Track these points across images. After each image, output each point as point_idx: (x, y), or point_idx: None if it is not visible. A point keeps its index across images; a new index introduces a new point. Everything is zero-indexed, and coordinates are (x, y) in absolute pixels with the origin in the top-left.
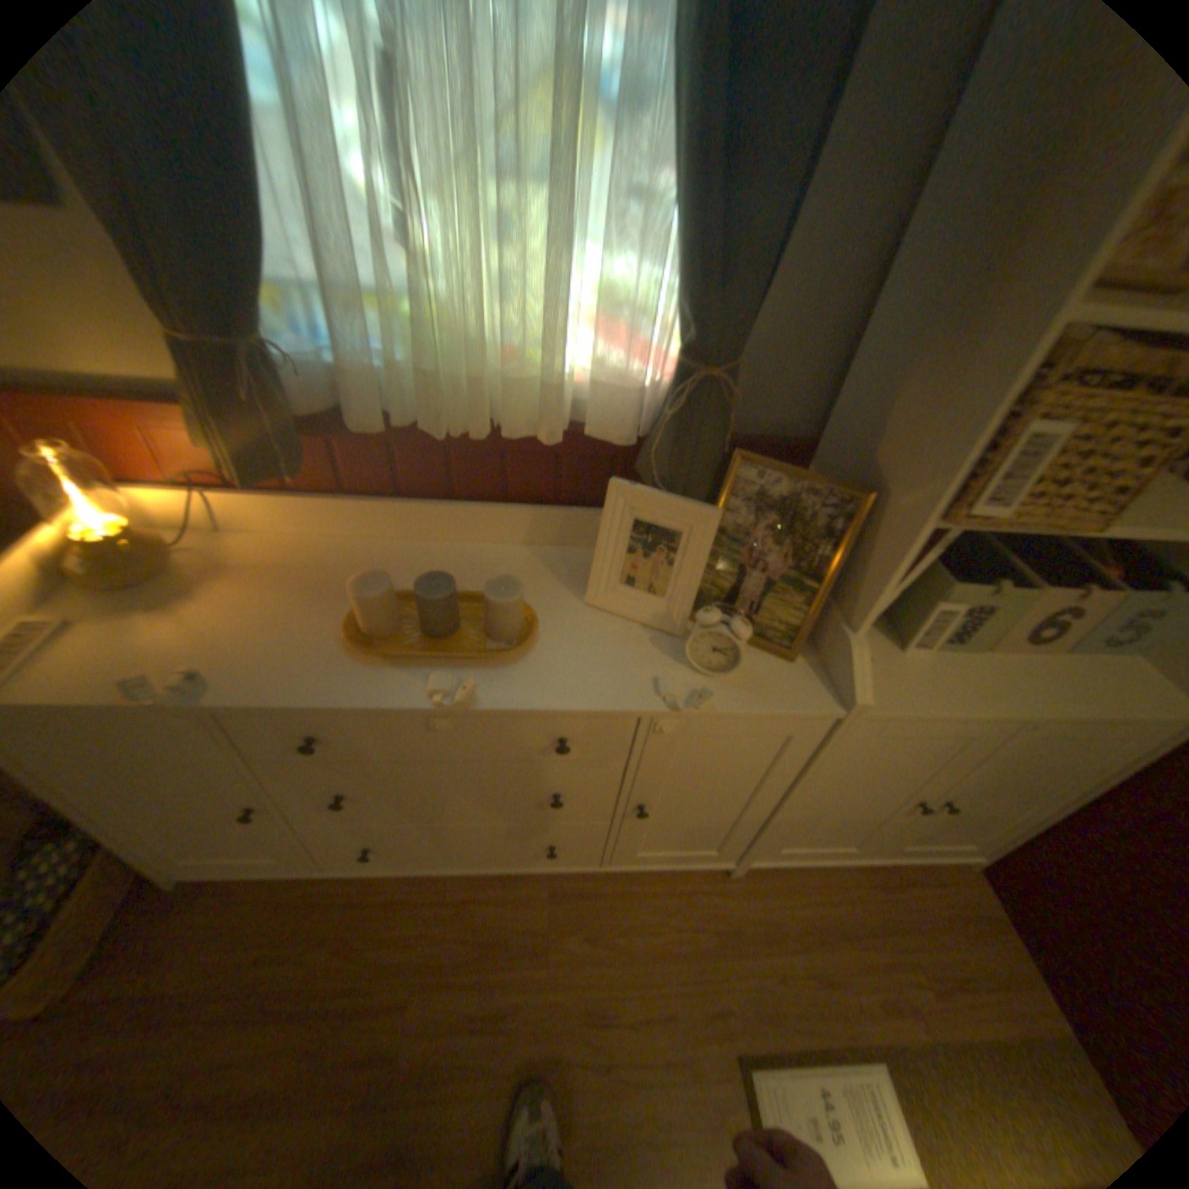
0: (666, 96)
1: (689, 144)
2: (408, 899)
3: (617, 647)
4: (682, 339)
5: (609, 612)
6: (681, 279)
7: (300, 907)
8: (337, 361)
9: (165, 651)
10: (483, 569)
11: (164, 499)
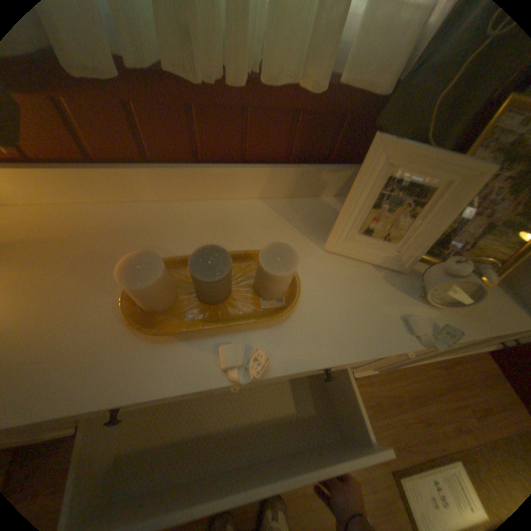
0: None
1: None
2: None
3: (363, 288)
4: None
5: (345, 256)
6: None
7: None
8: None
9: None
10: (234, 224)
11: None
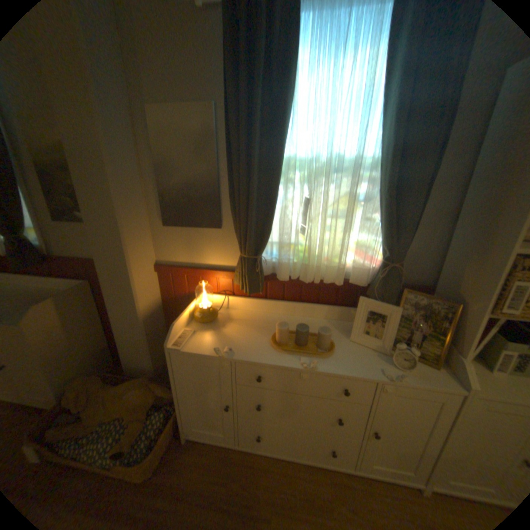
0: (377, 200)
1: (386, 211)
2: (269, 469)
3: (365, 357)
4: (383, 255)
5: (359, 344)
6: (381, 239)
7: (227, 462)
8: (276, 260)
9: (219, 342)
10: (311, 325)
11: (217, 297)
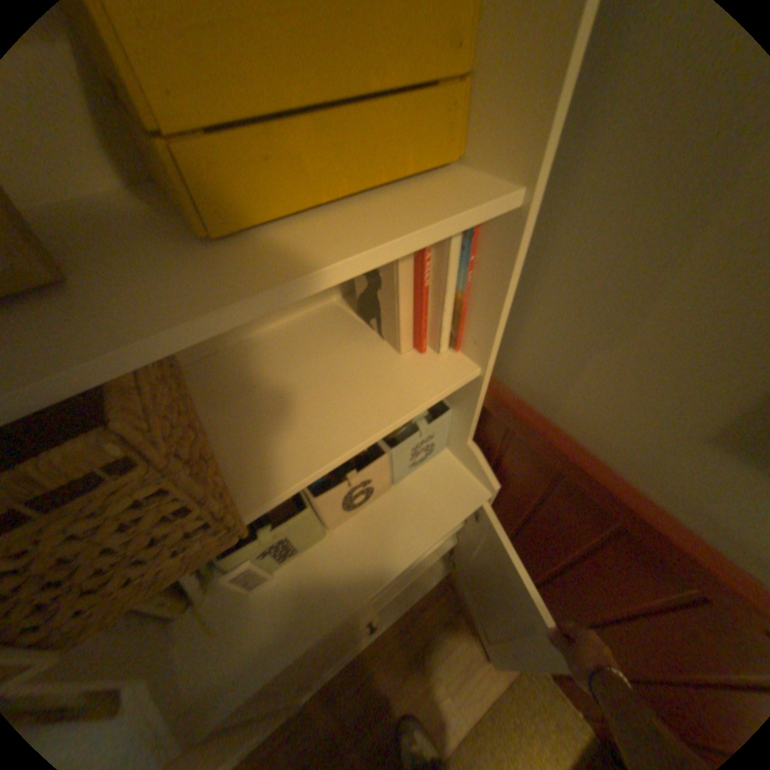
0: None
1: None
2: None
3: None
4: None
5: None
6: None
7: None
8: None
9: None
10: None
11: None
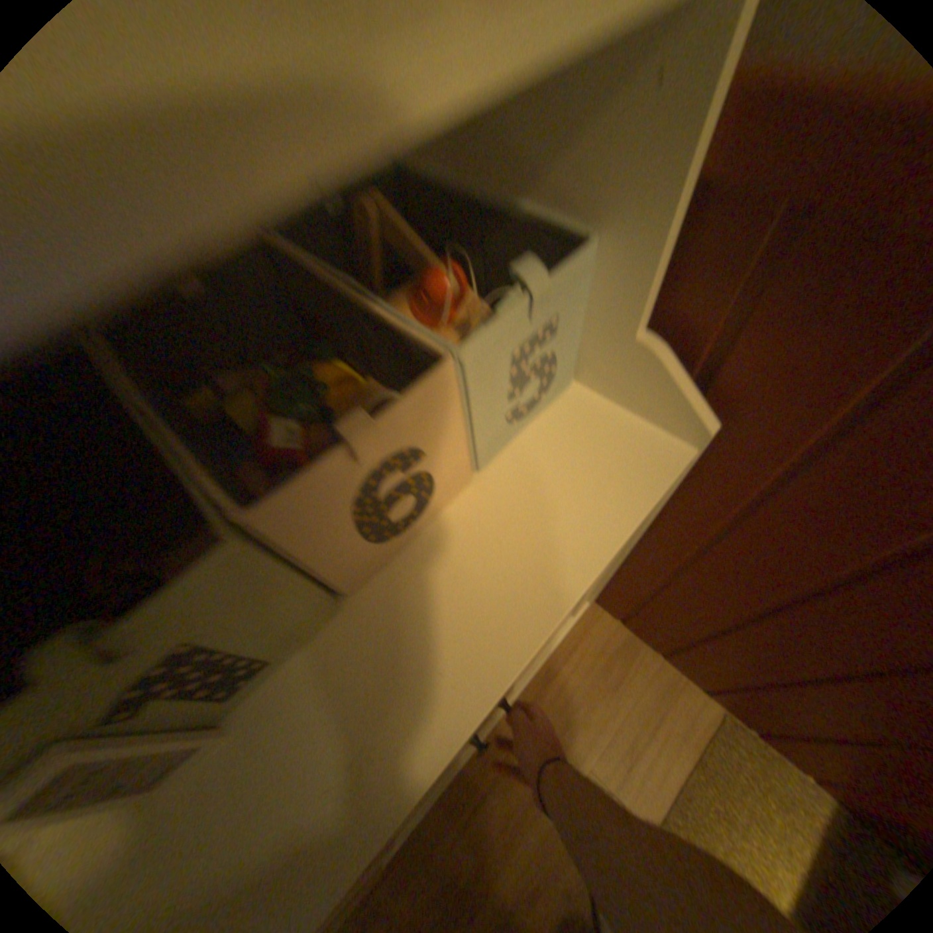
0: None
1: None
2: None
3: None
4: None
5: None
6: None
7: None
8: None
9: None
10: None
11: None
